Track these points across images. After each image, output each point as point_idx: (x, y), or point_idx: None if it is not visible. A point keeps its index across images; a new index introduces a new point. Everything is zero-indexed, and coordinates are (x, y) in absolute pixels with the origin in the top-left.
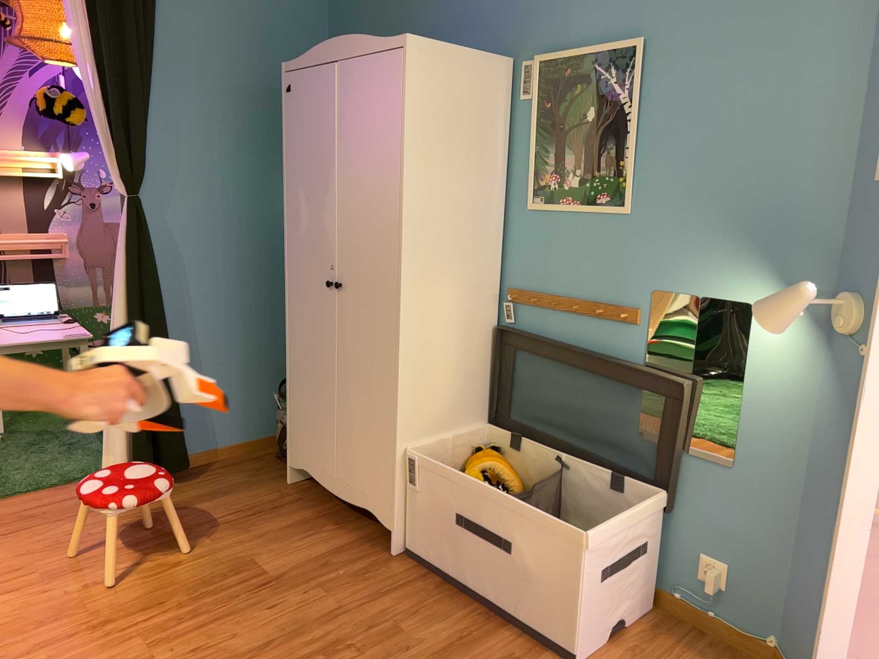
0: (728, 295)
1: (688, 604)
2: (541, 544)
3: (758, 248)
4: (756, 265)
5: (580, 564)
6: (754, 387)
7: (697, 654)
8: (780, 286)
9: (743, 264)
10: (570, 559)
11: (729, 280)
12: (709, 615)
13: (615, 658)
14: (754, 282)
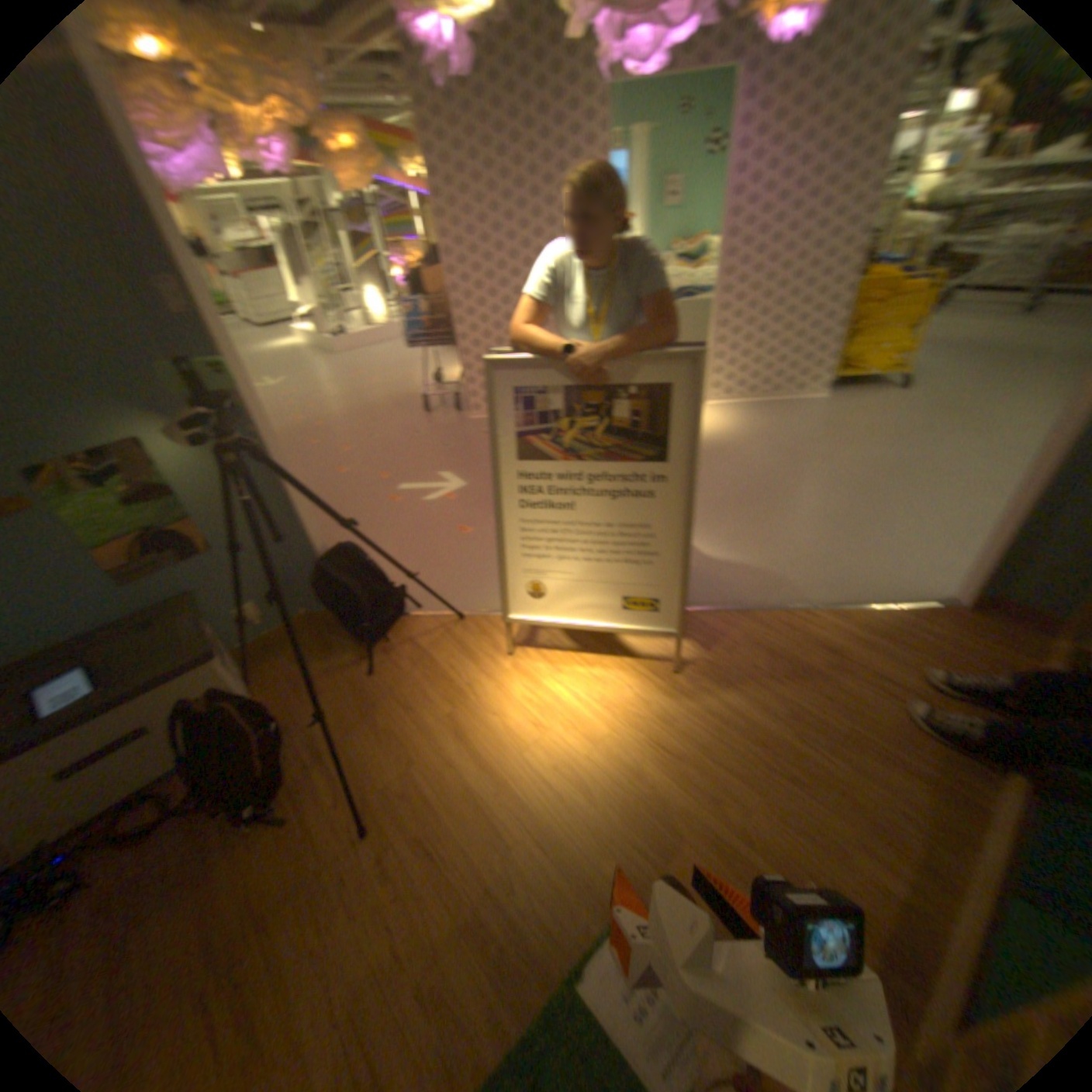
0: (102, 440)
1: (245, 644)
2: (162, 706)
3: (100, 391)
4: (109, 406)
5: (207, 681)
6: (181, 493)
7: (281, 655)
8: (143, 414)
9: (96, 410)
10: (197, 687)
11: (94, 428)
12: (261, 636)
13: (260, 702)
14: (119, 420)
